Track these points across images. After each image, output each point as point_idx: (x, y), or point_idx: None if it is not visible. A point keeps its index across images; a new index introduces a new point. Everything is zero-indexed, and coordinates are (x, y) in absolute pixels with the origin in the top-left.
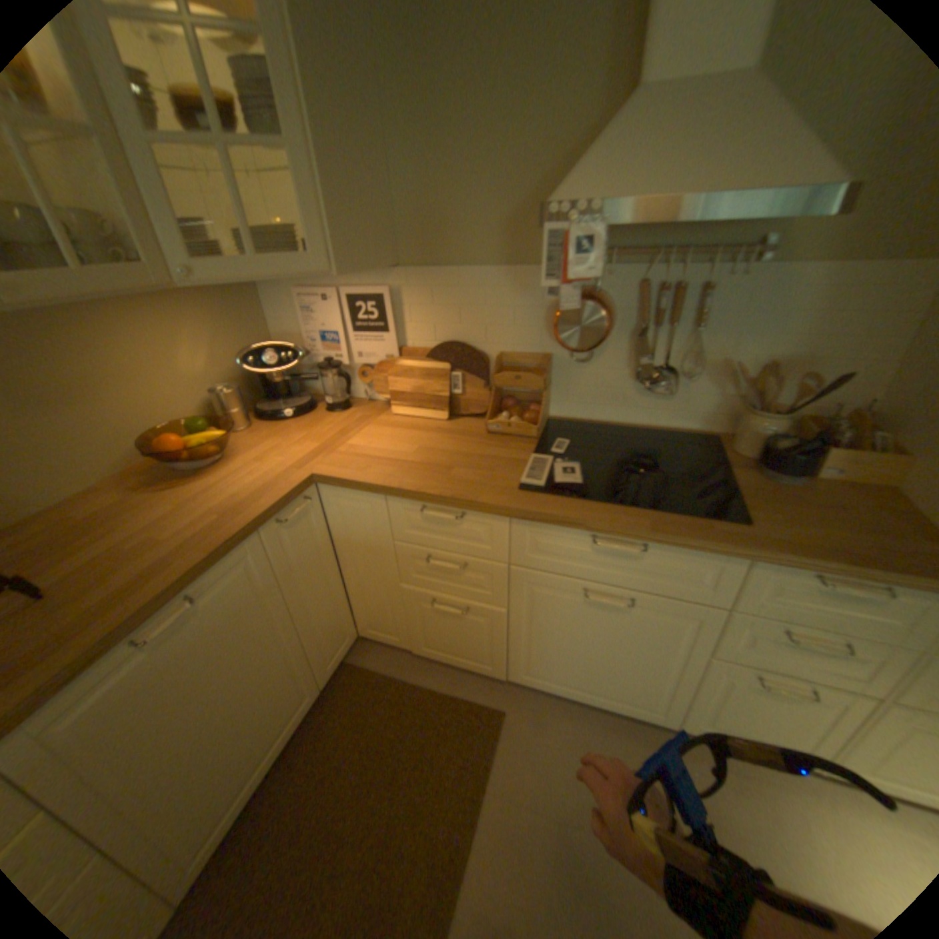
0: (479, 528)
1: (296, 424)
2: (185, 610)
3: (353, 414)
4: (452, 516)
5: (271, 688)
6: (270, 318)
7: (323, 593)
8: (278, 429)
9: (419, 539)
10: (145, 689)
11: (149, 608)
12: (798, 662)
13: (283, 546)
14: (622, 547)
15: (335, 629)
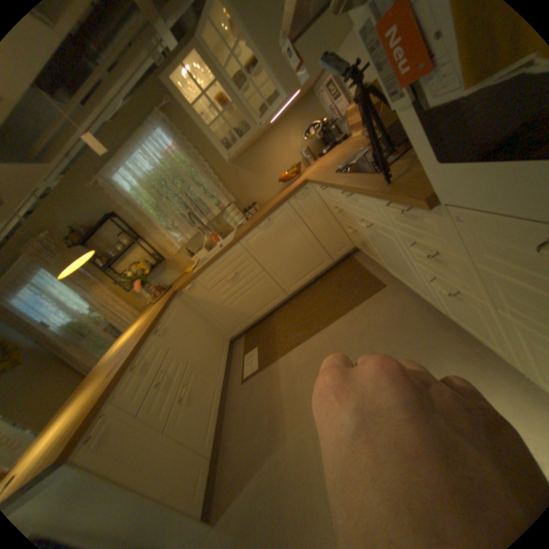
0: (333, 192)
1: (325, 156)
2: (267, 221)
3: (343, 143)
4: (323, 188)
5: (307, 251)
6: (324, 106)
7: (326, 224)
8: (319, 160)
9: (332, 199)
10: (265, 238)
11: (260, 219)
12: (437, 264)
13: (300, 205)
14: (345, 194)
15: (337, 239)
